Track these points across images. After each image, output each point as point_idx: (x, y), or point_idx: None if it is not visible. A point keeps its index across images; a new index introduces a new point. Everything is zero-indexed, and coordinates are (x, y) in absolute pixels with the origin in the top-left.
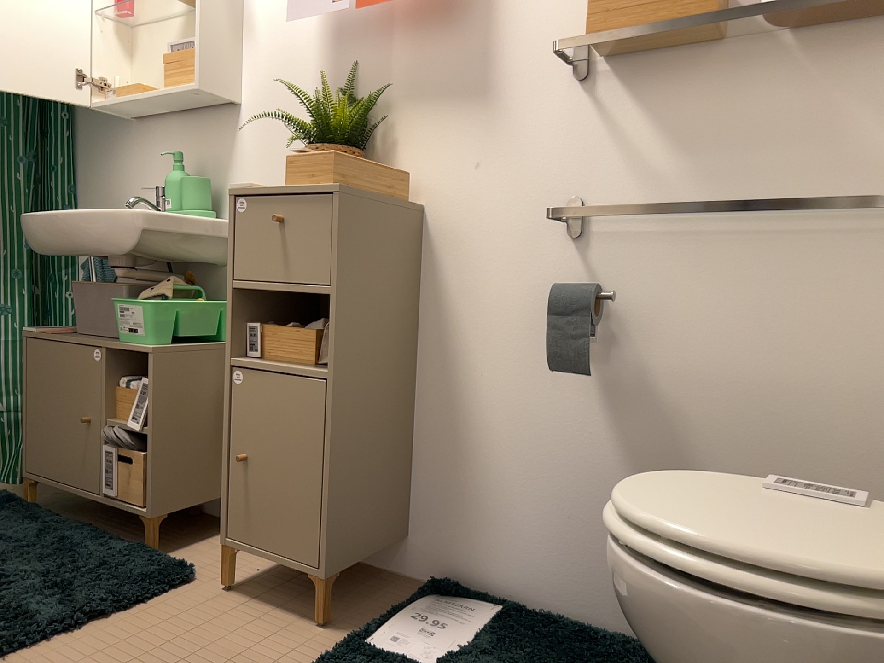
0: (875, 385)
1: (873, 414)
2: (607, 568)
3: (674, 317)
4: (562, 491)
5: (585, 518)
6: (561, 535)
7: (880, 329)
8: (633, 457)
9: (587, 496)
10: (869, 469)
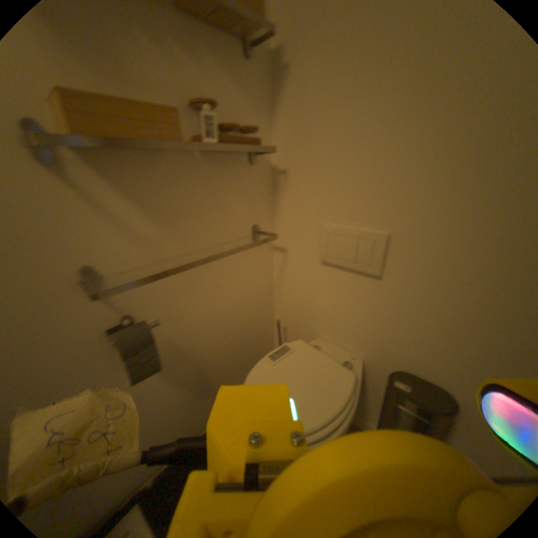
0: (254, 295)
1: (254, 304)
2: (183, 426)
3: (185, 308)
4: (150, 422)
5: (167, 420)
6: (156, 439)
7: (253, 277)
8: (182, 378)
9: (164, 412)
10: (255, 321)
